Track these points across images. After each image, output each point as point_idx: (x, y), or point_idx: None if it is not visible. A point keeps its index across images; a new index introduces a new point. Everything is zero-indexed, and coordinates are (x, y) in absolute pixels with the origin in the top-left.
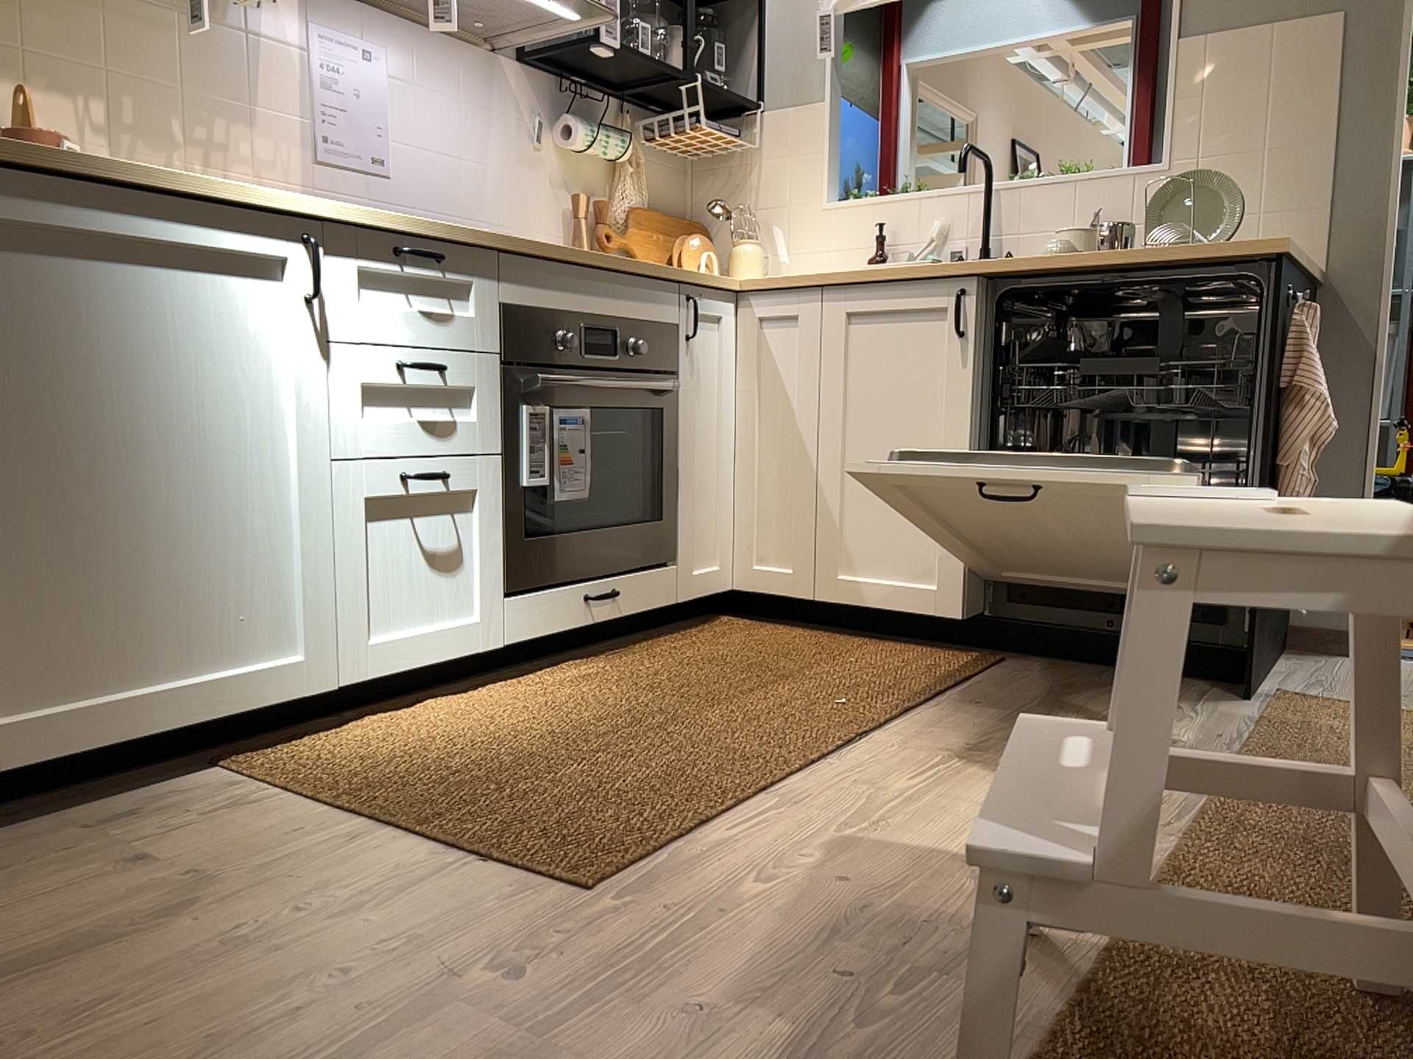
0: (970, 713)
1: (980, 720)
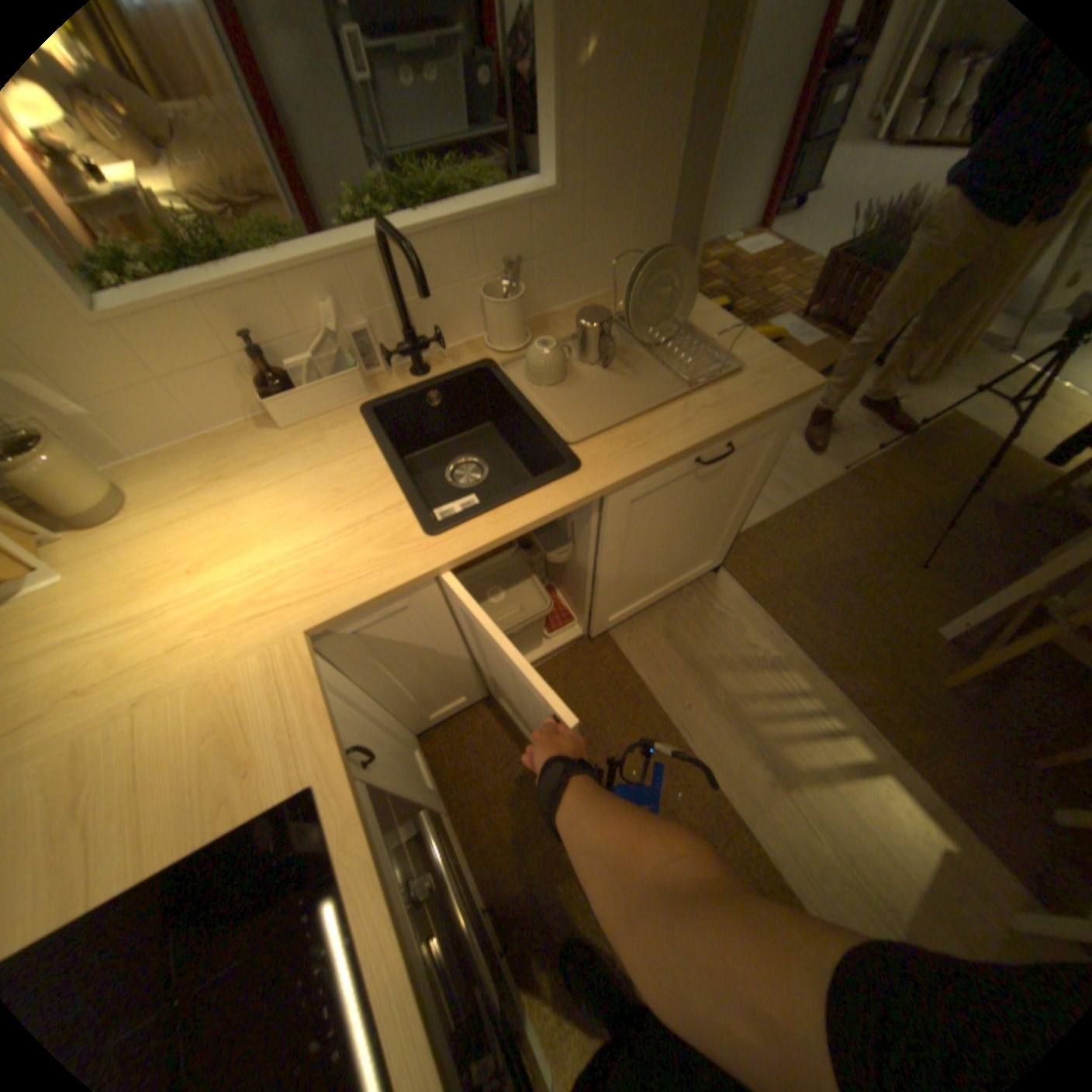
0: (721, 735)
1: (727, 734)
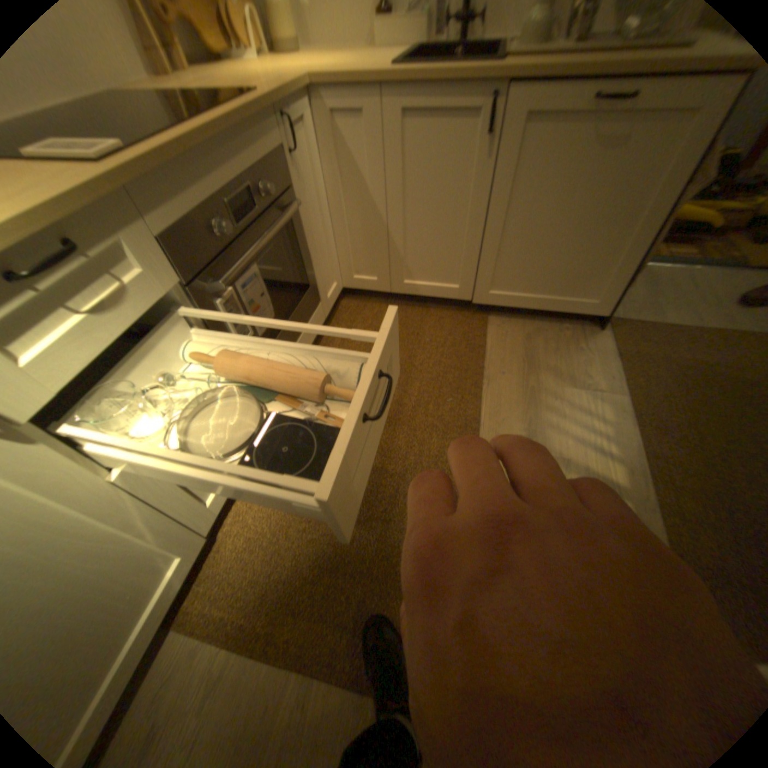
0: (509, 396)
1: (514, 400)
